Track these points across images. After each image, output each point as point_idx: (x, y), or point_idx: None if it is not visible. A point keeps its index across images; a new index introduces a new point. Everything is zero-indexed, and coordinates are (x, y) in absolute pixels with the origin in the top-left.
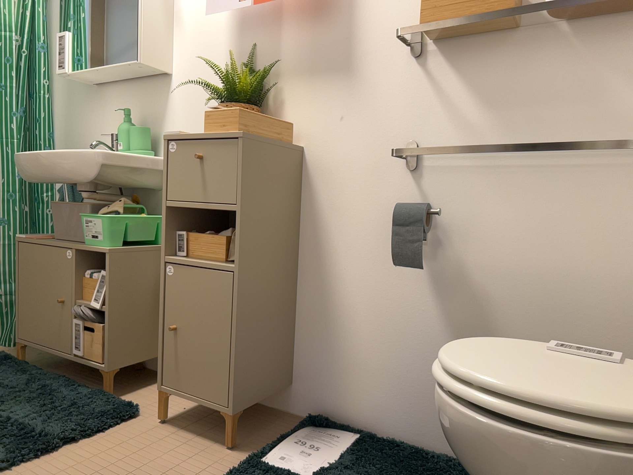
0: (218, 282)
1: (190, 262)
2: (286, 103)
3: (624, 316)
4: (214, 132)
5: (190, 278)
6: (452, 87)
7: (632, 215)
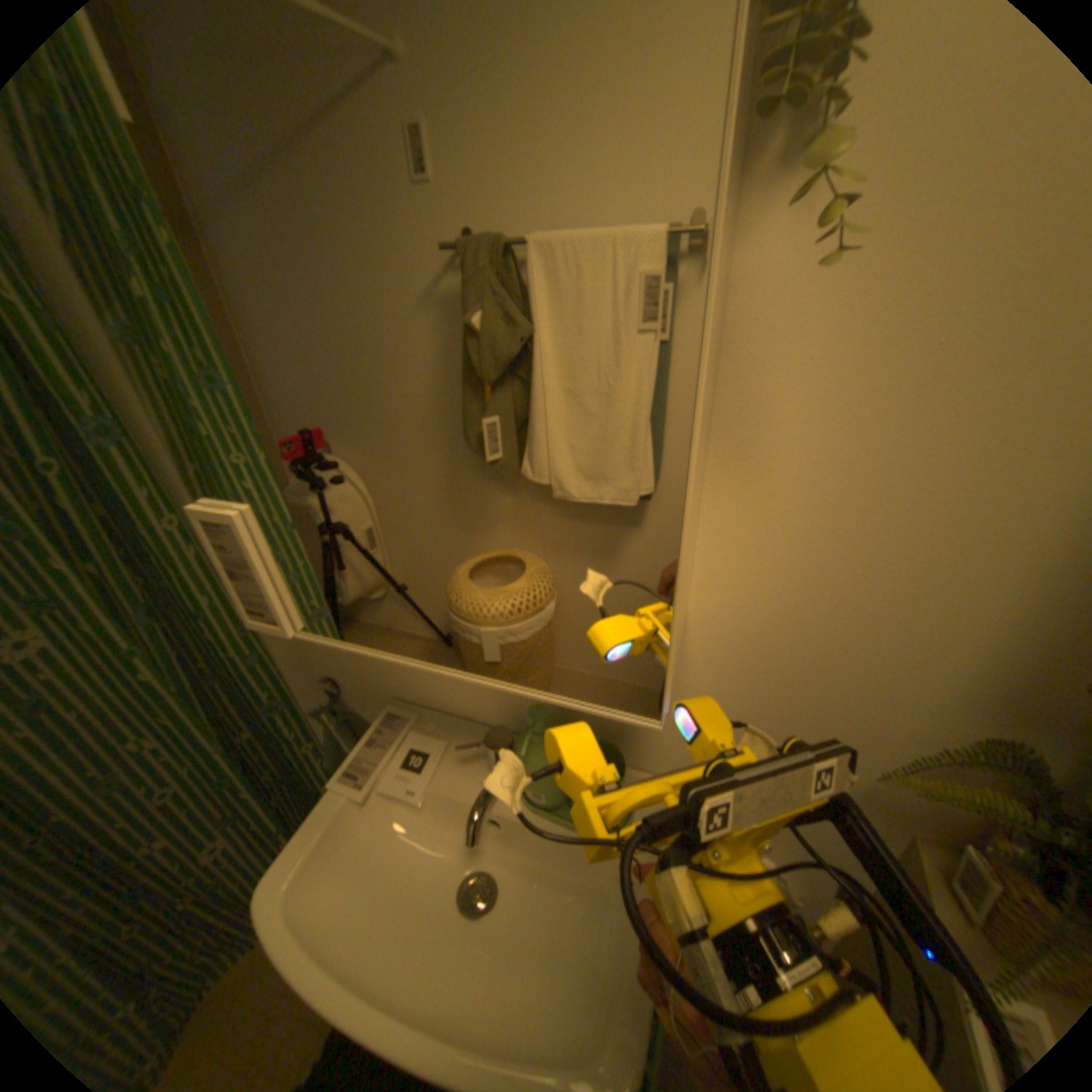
0: None
1: None
2: None
3: None
4: None
5: None
6: None
7: None
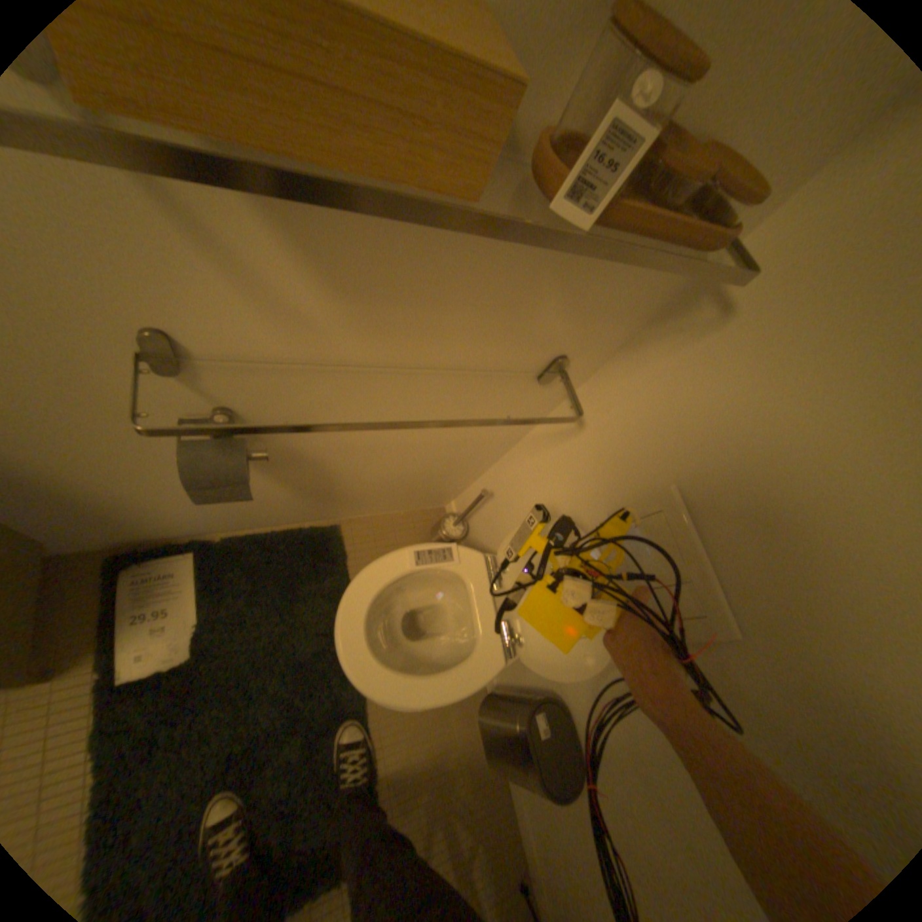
0: None
1: None
2: None
3: (454, 457)
4: None
5: None
6: (254, 228)
7: (495, 409)
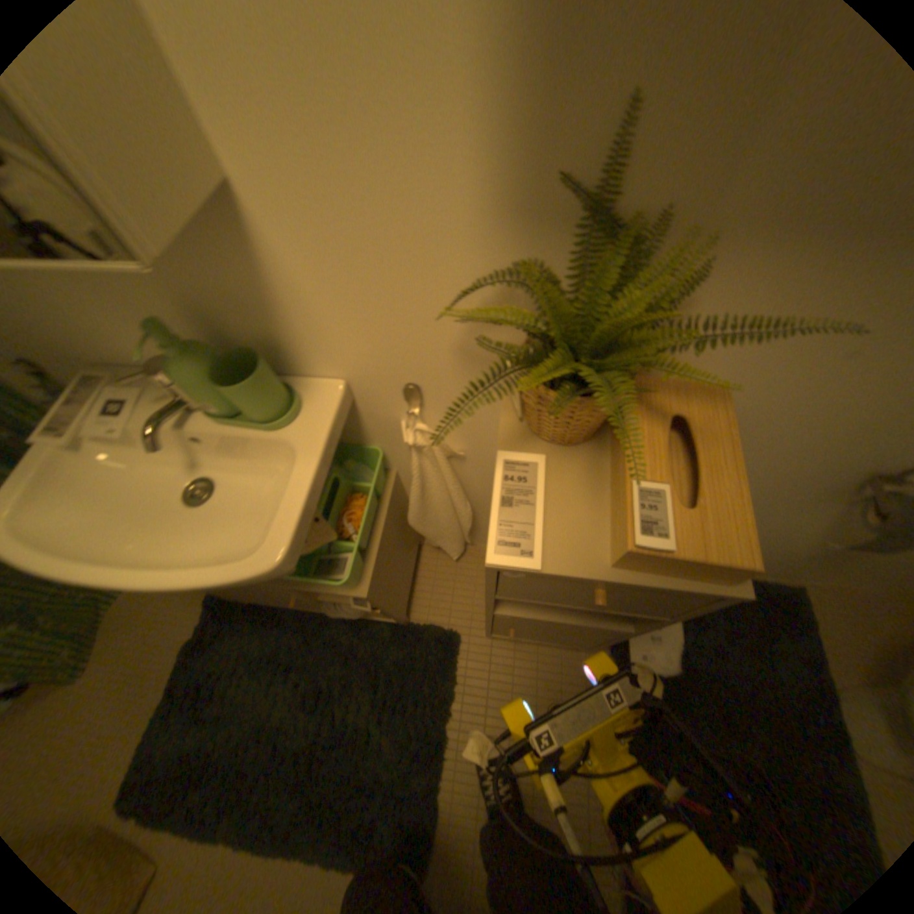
0: (594, 633)
1: (540, 622)
2: (704, 303)
3: None
4: (646, 577)
5: (538, 624)
6: None
7: None
